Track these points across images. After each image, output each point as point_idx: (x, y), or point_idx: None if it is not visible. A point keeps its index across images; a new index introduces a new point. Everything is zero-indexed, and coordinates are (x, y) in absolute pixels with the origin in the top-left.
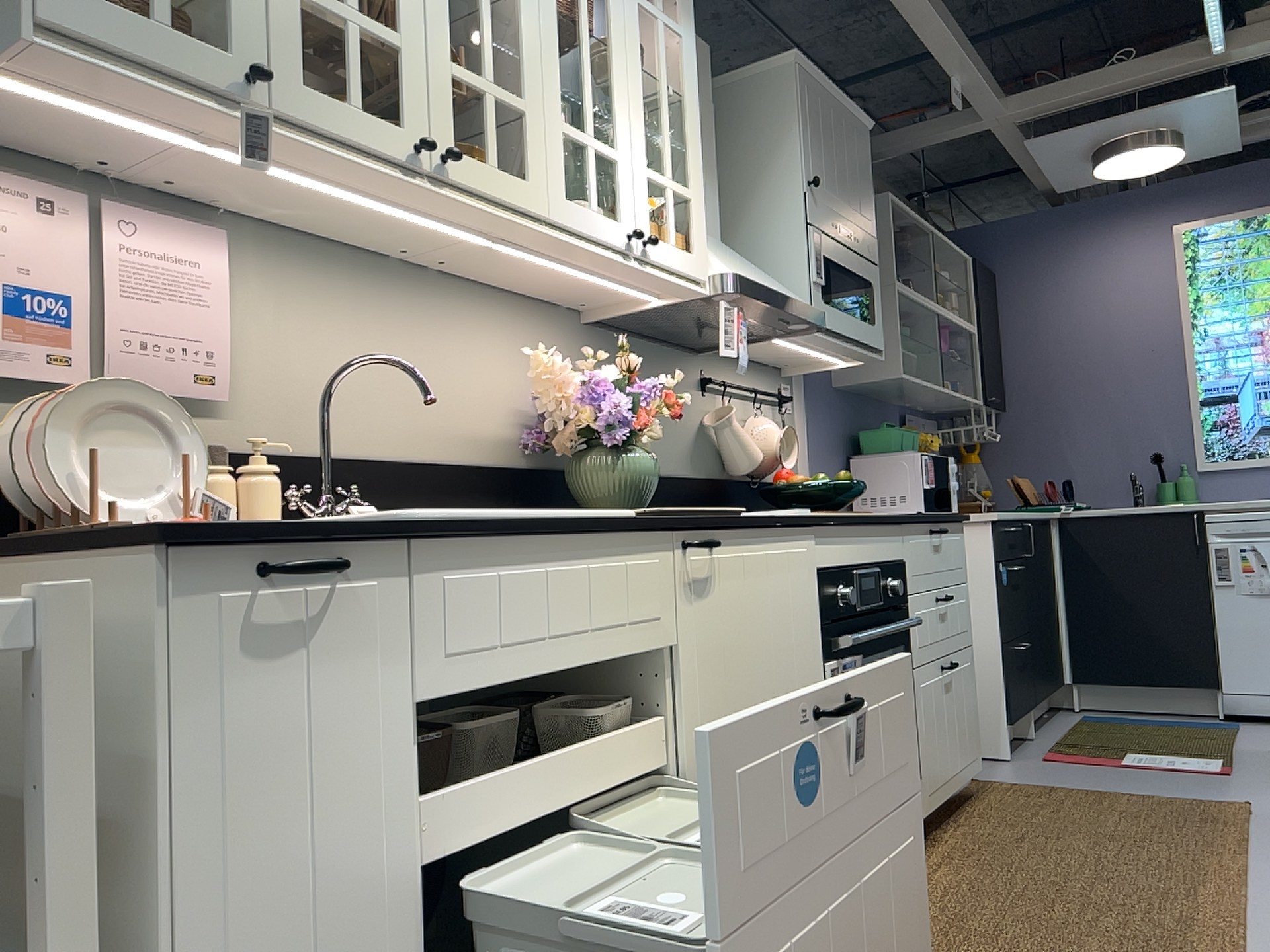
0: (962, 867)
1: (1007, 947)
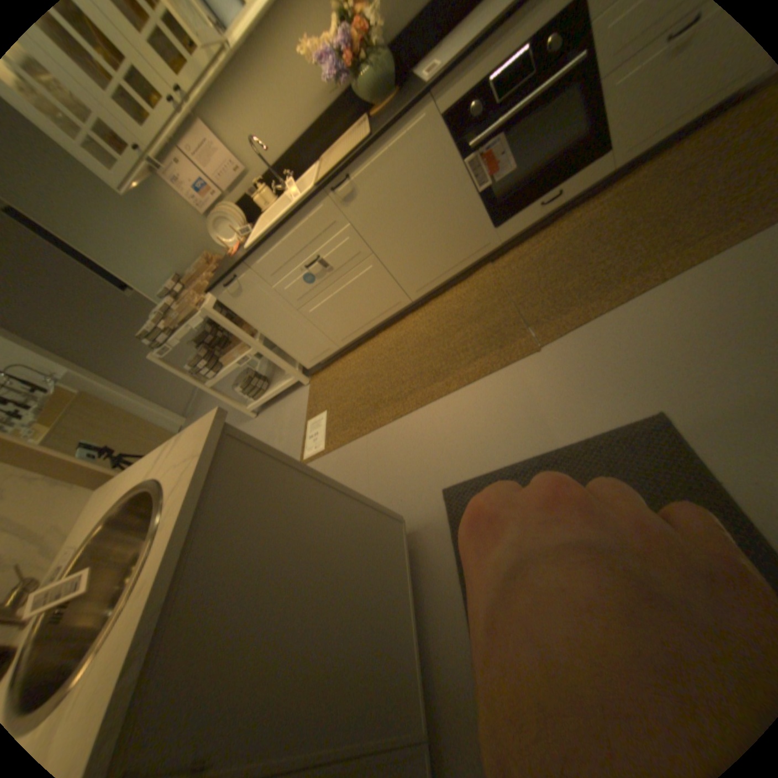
0: (611, 205)
1: (542, 276)
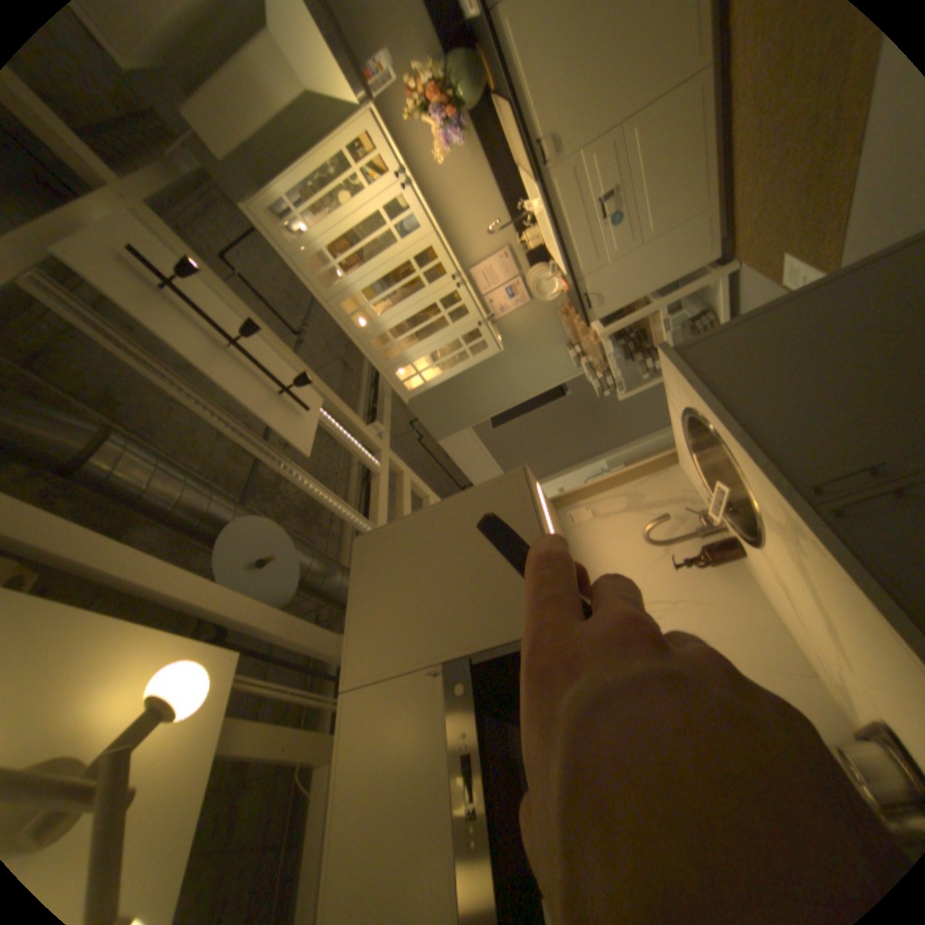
0: None
1: None
